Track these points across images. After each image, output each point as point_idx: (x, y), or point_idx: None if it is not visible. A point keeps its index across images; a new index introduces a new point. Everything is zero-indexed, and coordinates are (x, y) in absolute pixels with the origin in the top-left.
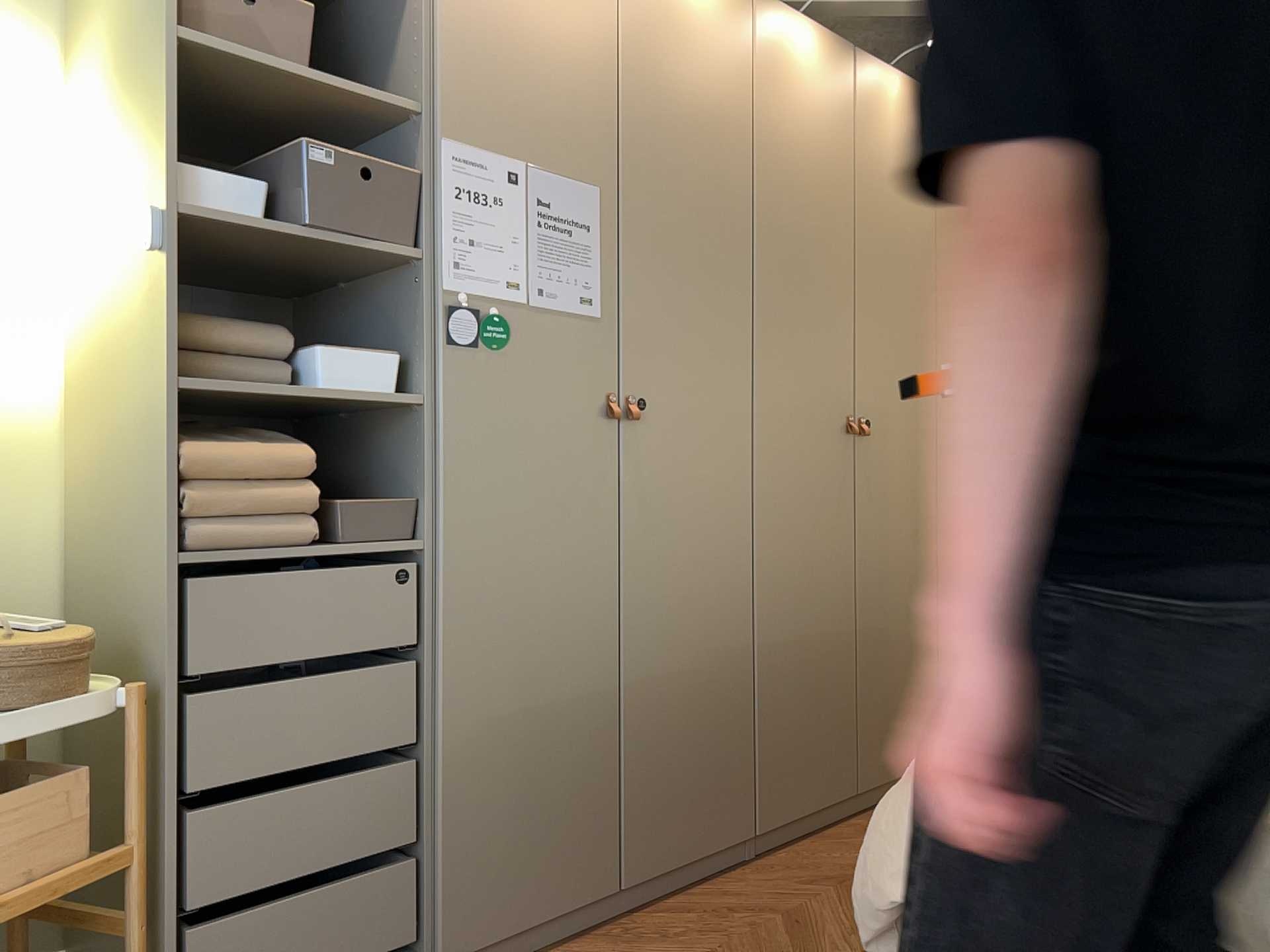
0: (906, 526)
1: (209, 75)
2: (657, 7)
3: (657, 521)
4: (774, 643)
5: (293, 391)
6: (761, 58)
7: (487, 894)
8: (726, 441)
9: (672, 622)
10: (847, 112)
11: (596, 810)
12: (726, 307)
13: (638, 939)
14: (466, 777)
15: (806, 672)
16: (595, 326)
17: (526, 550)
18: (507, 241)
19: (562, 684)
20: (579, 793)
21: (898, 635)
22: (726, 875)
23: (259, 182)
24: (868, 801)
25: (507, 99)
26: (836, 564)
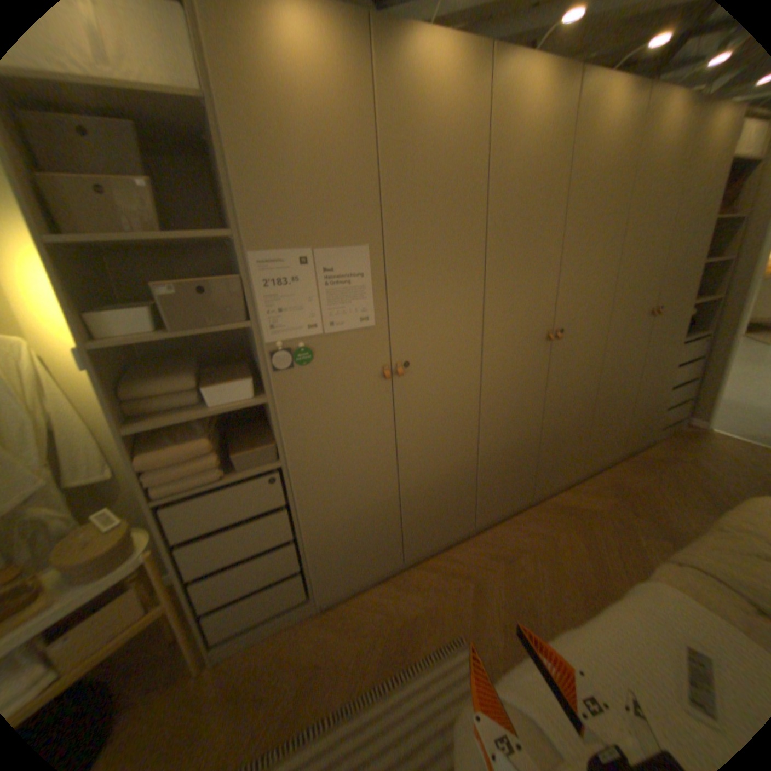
0: (577, 379)
1: (101, 244)
2: (405, 94)
3: (417, 419)
4: (487, 454)
5: (191, 416)
6: (494, 107)
7: (336, 580)
8: (460, 369)
9: (427, 461)
10: (567, 124)
11: (388, 540)
12: (461, 295)
13: (407, 587)
14: (319, 546)
15: (506, 461)
16: (371, 333)
17: (339, 453)
18: (304, 302)
19: (366, 501)
20: (379, 537)
21: (564, 431)
22: (457, 546)
23: (139, 311)
24: (538, 500)
25: (290, 209)
26: (528, 410)
